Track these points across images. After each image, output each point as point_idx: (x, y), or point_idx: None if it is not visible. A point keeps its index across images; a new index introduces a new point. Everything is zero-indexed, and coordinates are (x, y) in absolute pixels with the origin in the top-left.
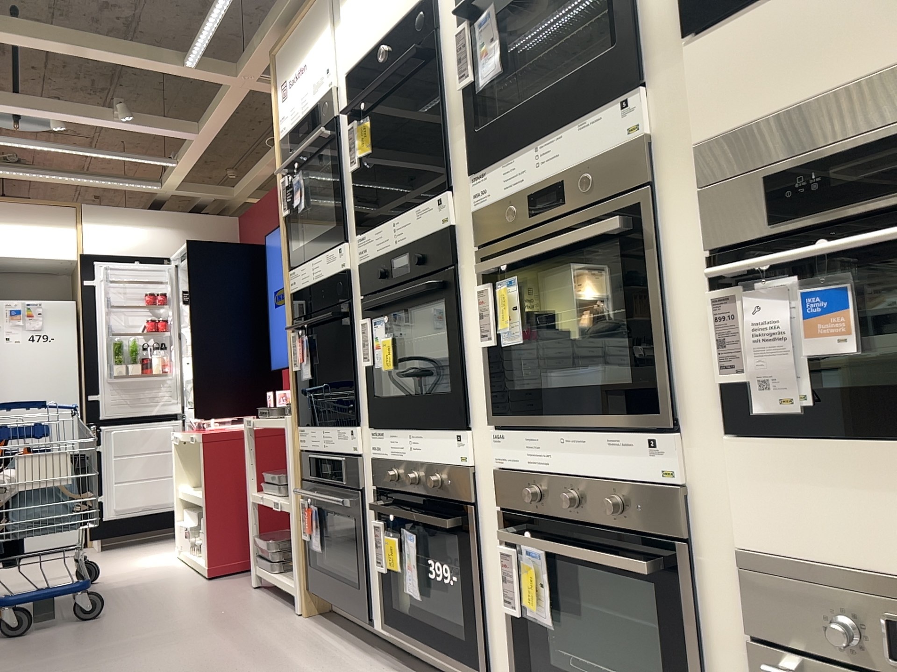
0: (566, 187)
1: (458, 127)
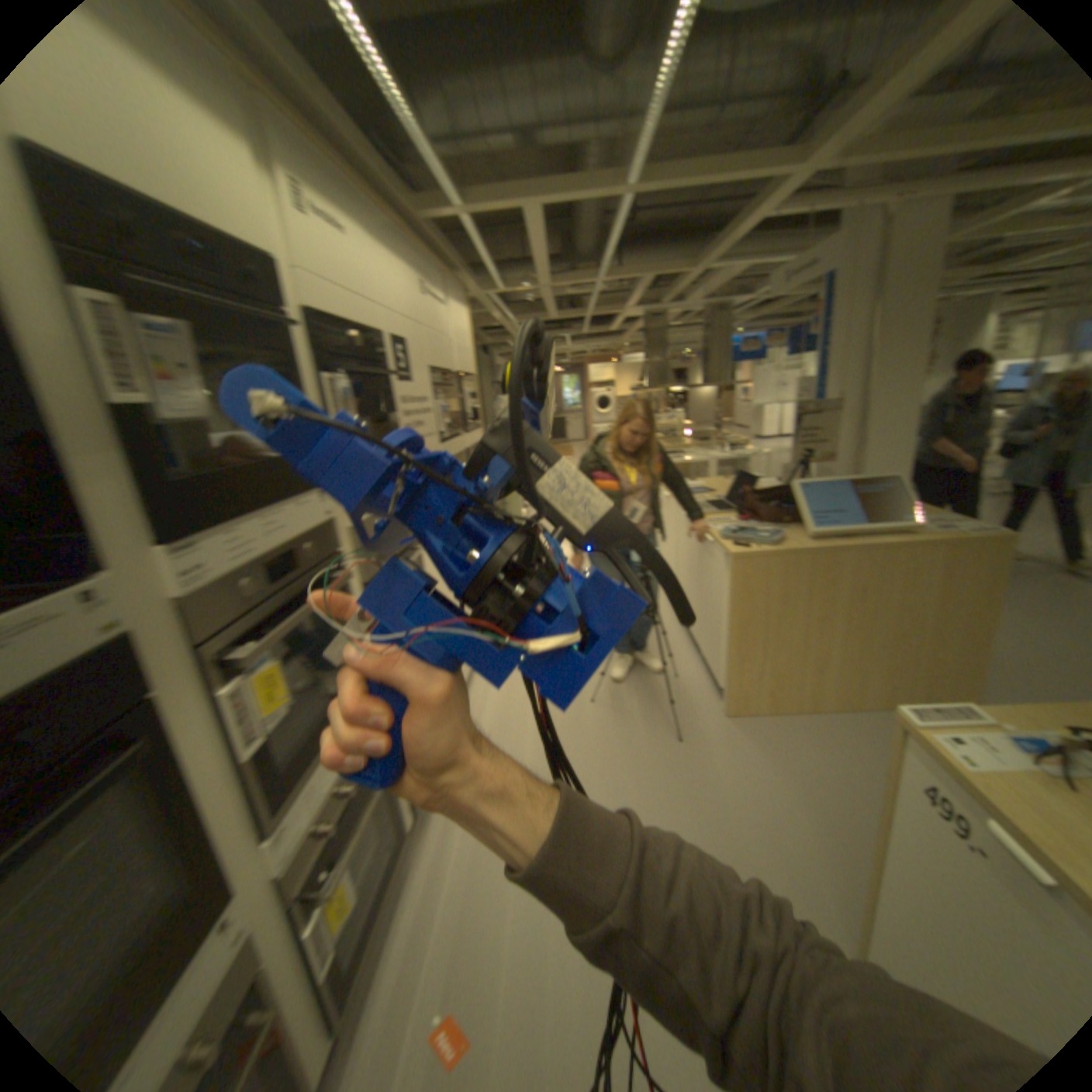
0: (299, 555)
1: (103, 461)
